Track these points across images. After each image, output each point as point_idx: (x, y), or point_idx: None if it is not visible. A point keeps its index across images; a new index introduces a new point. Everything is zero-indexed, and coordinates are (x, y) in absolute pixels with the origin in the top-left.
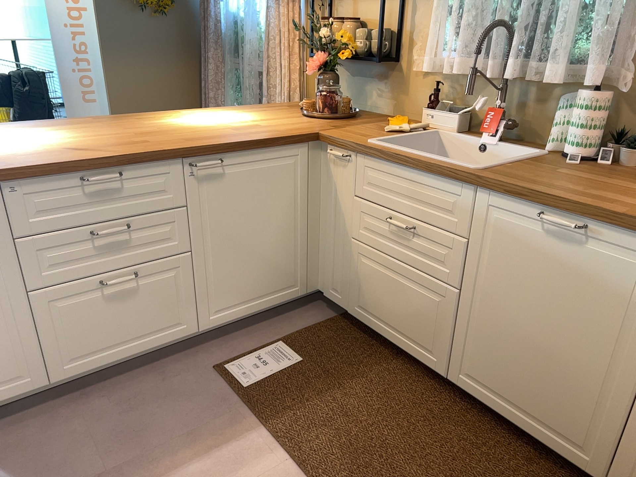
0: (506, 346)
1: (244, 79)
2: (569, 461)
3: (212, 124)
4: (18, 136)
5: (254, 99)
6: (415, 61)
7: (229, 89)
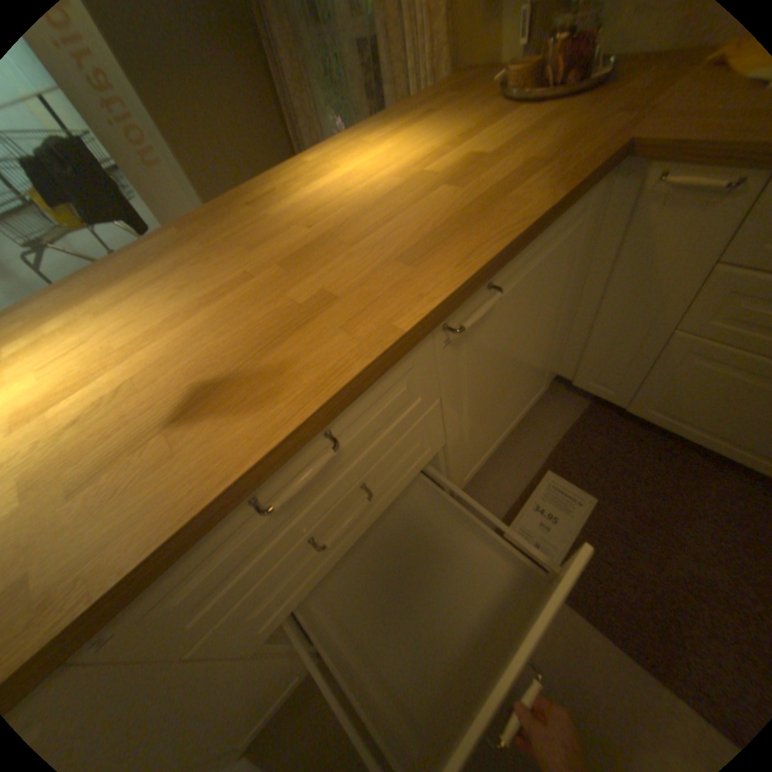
0: None
1: (339, 60)
2: None
3: (387, 176)
4: (56, 348)
5: (359, 94)
6: None
7: (317, 87)
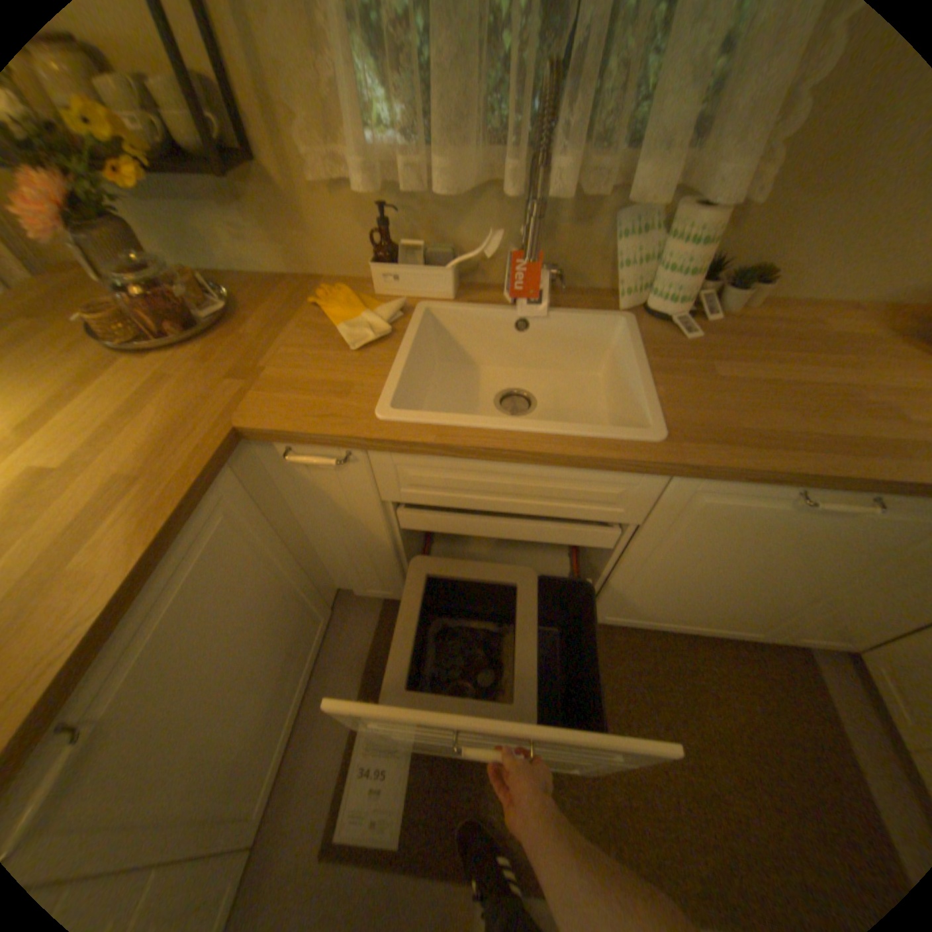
0: (684, 597)
1: None
2: (738, 639)
3: None
4: None
5: None
6: (298, 149)
7: None
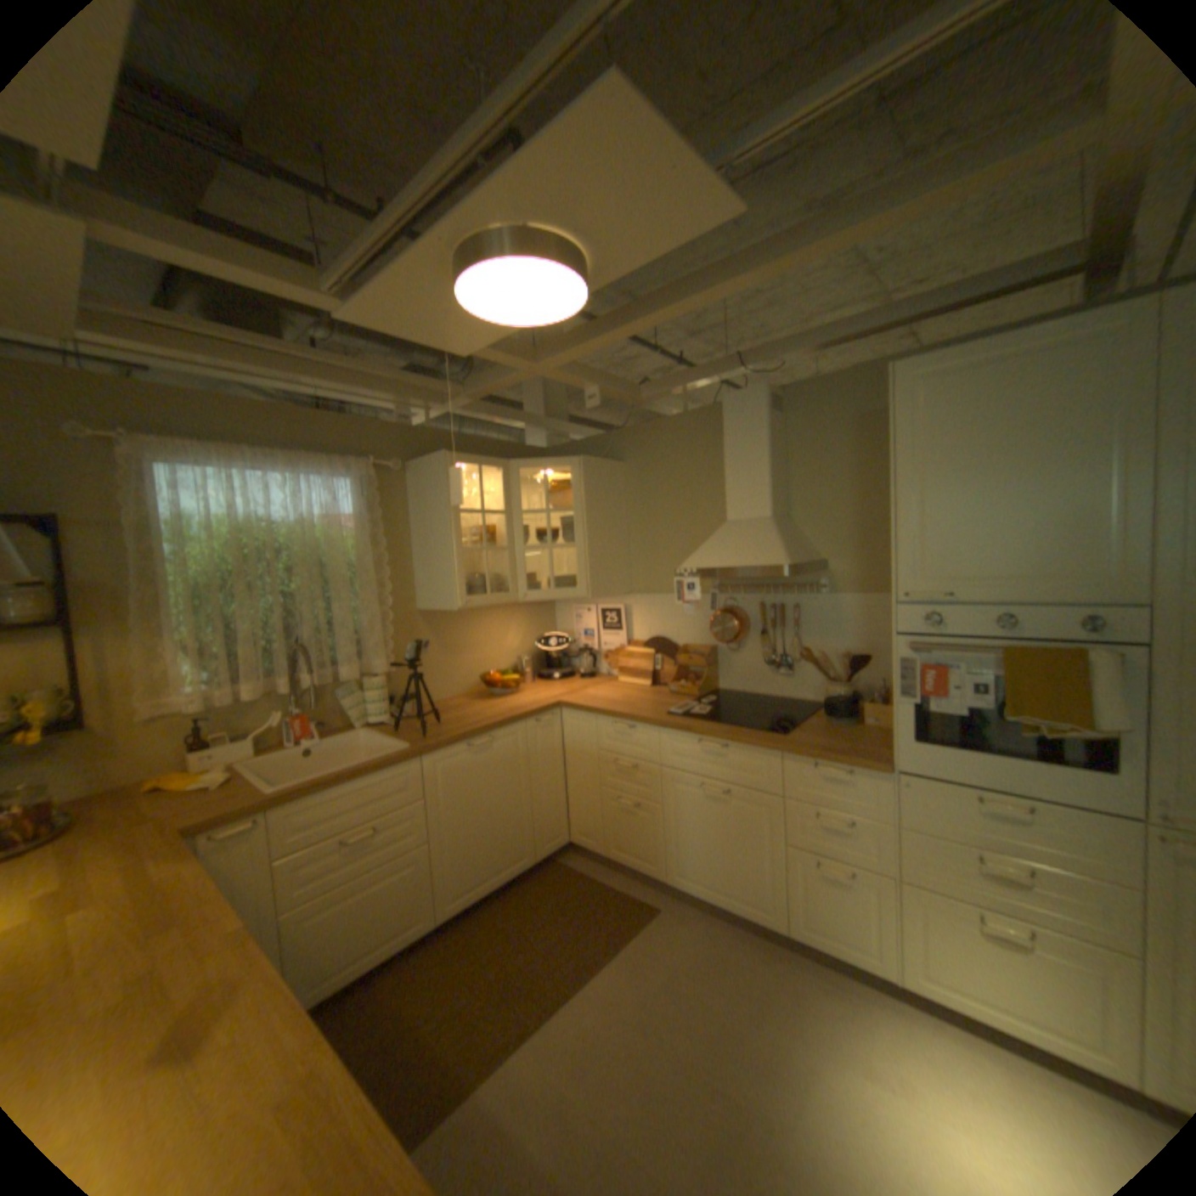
0: (472, 849)
1: None
2: (521, 875)
3: None
4: None
5: None
6: (126, 714)
7: None
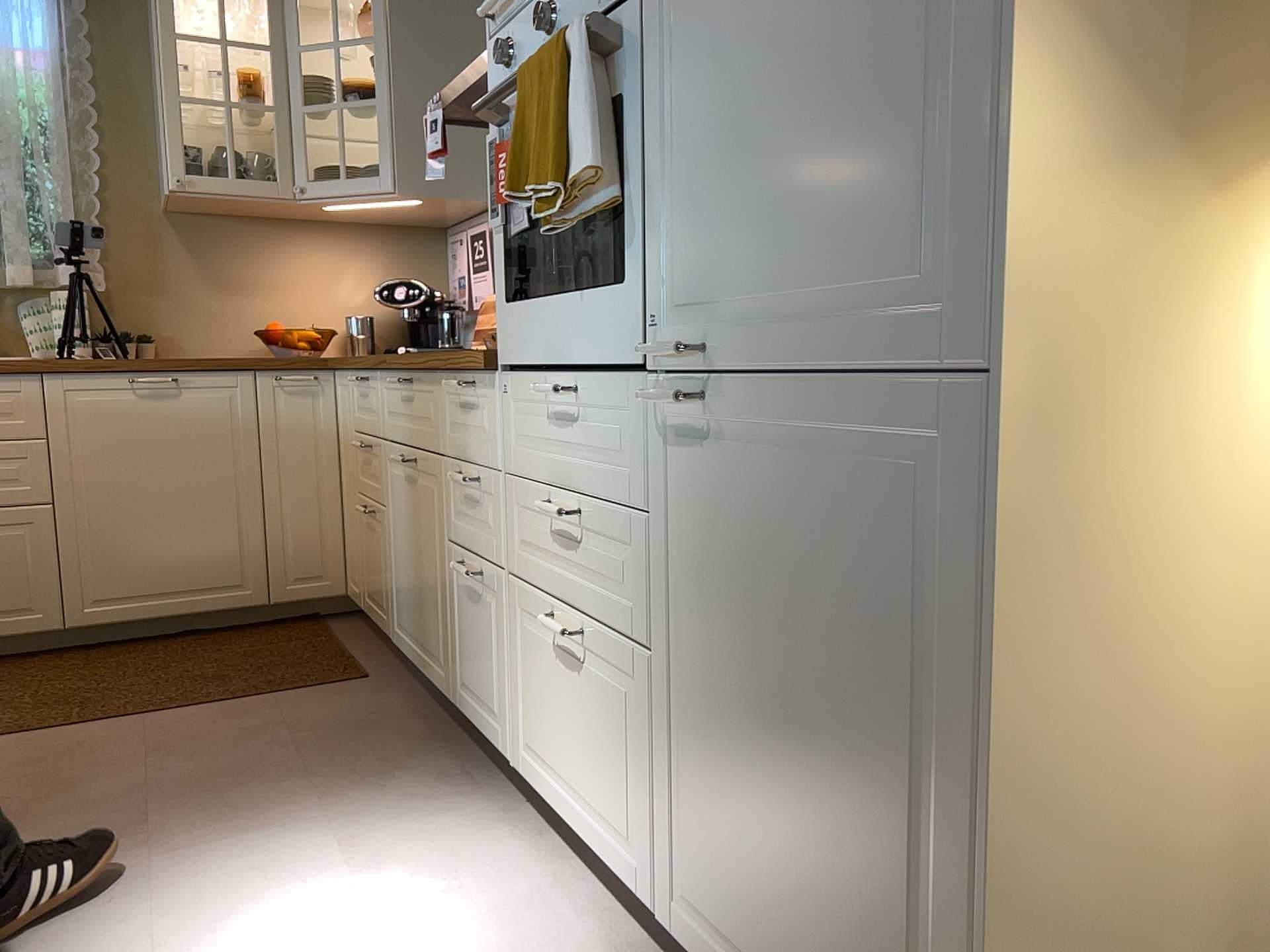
0: (133, 536)
1: None
2: (234, 608)
3: None
4: None
5: None
6: None
7: None
